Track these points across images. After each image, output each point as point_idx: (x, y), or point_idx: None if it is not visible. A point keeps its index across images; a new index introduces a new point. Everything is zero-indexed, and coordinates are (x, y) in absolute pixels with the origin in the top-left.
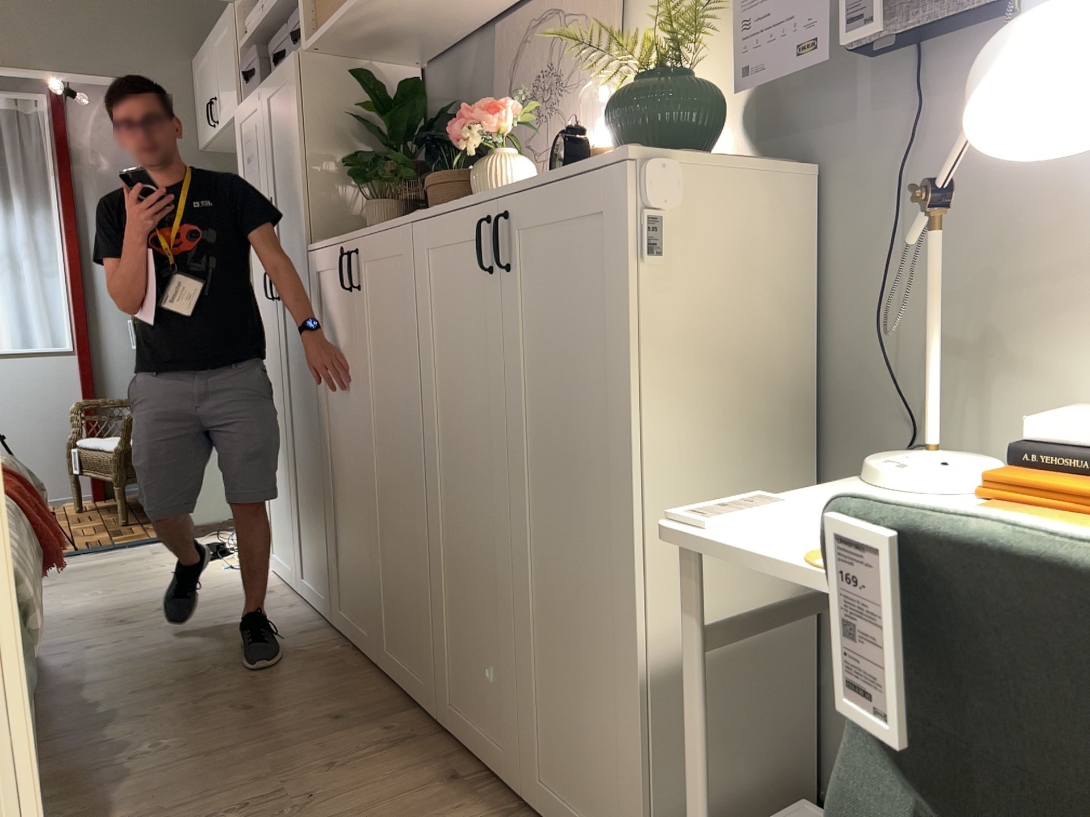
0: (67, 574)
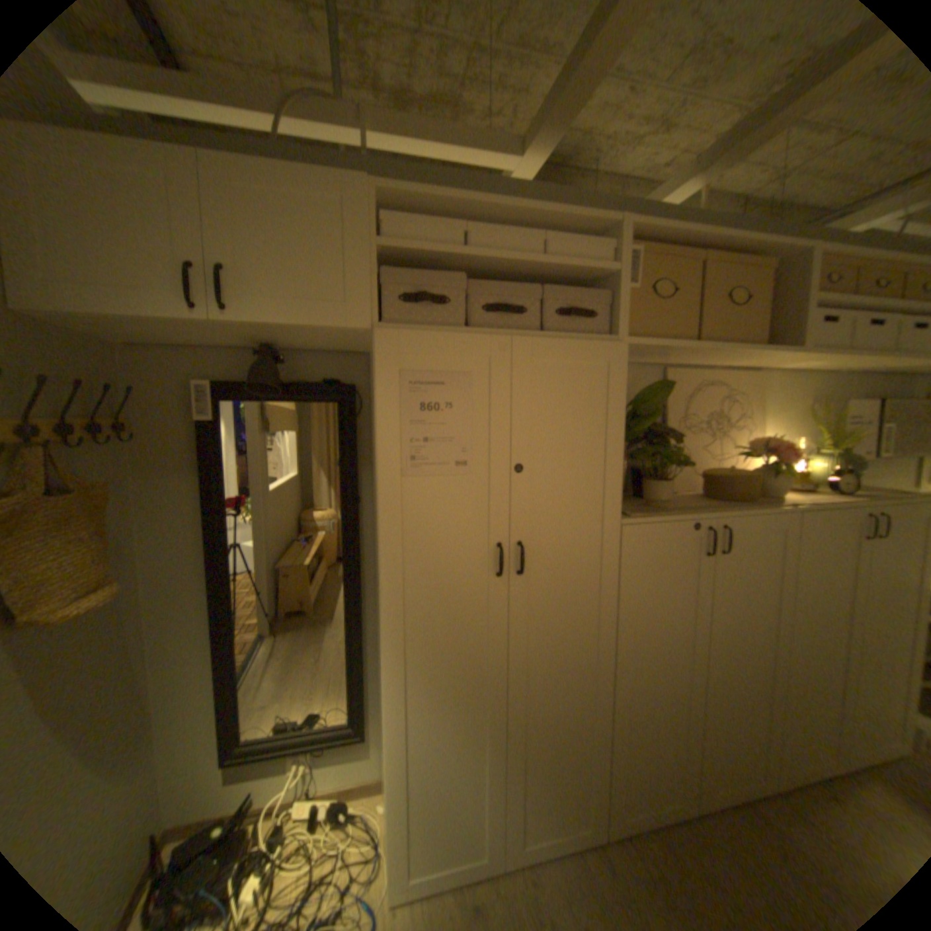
0: None
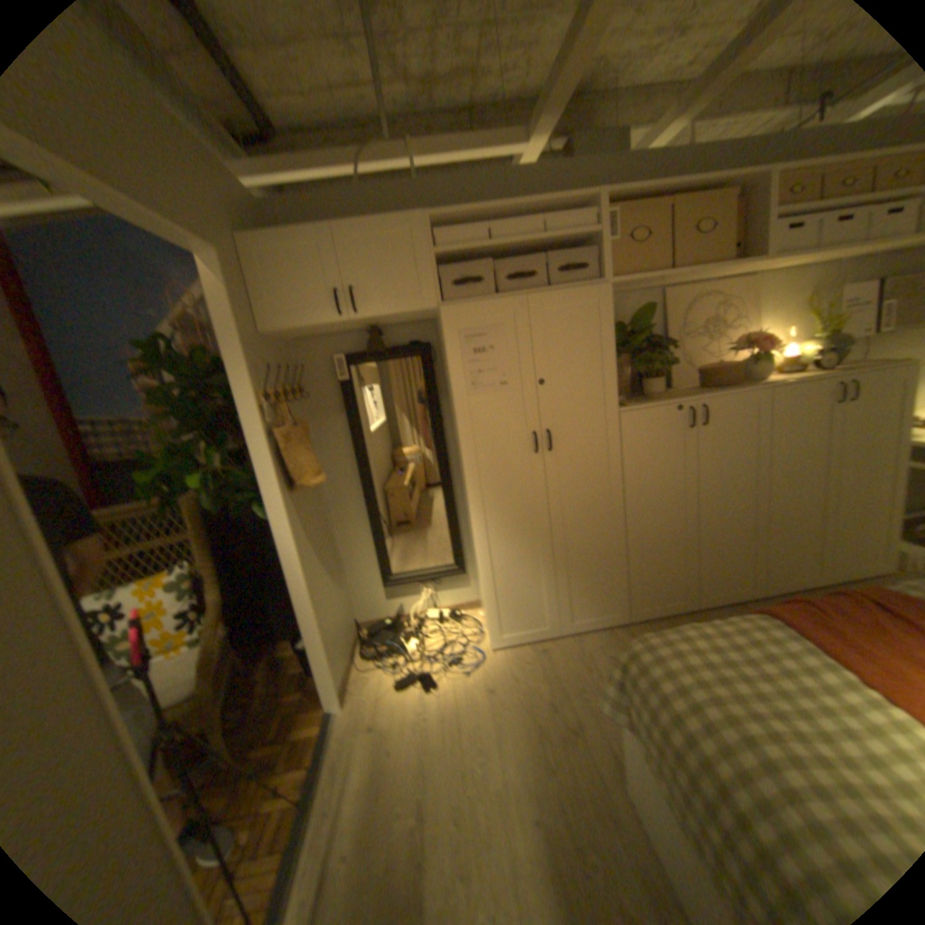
0: (386, 807)
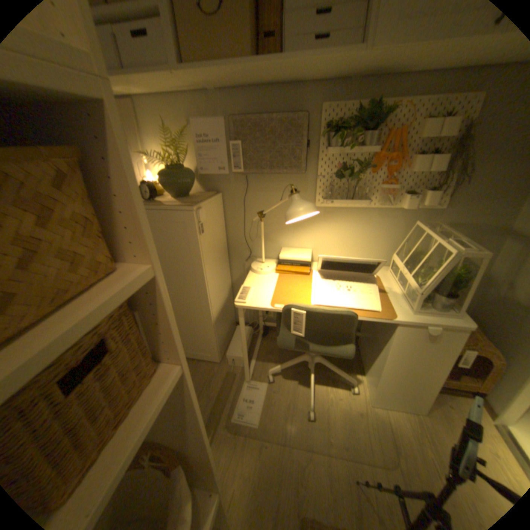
0: None
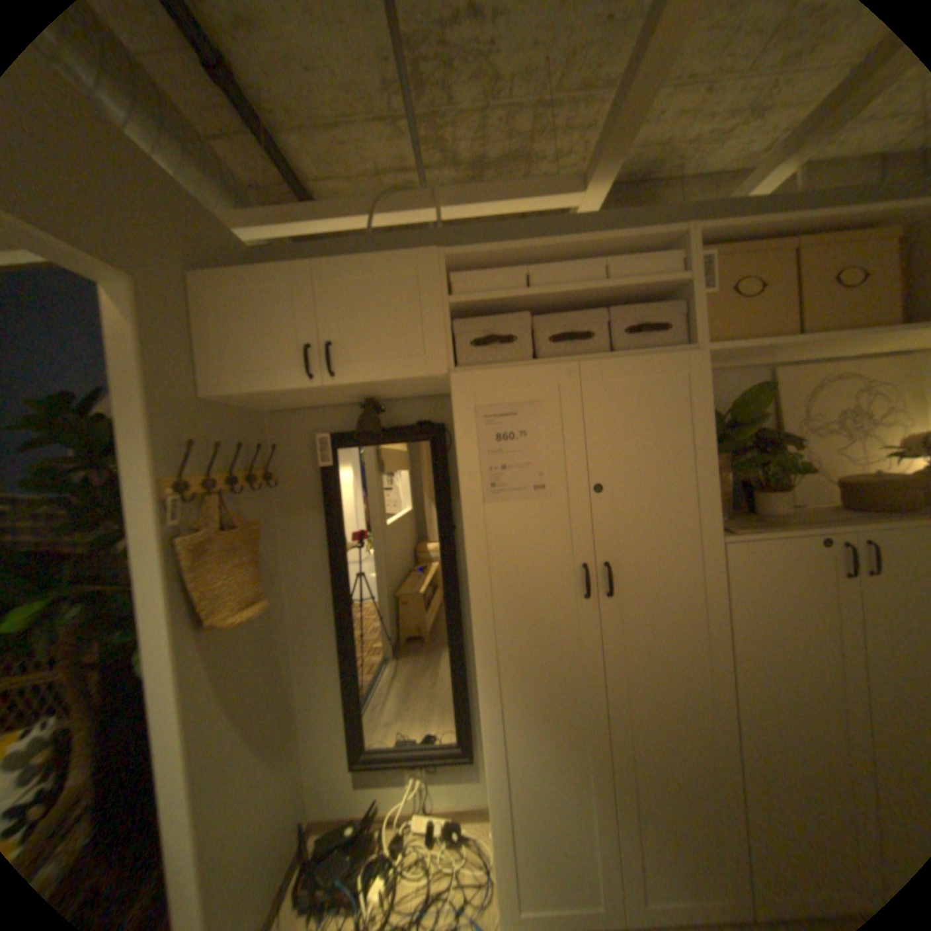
0: None
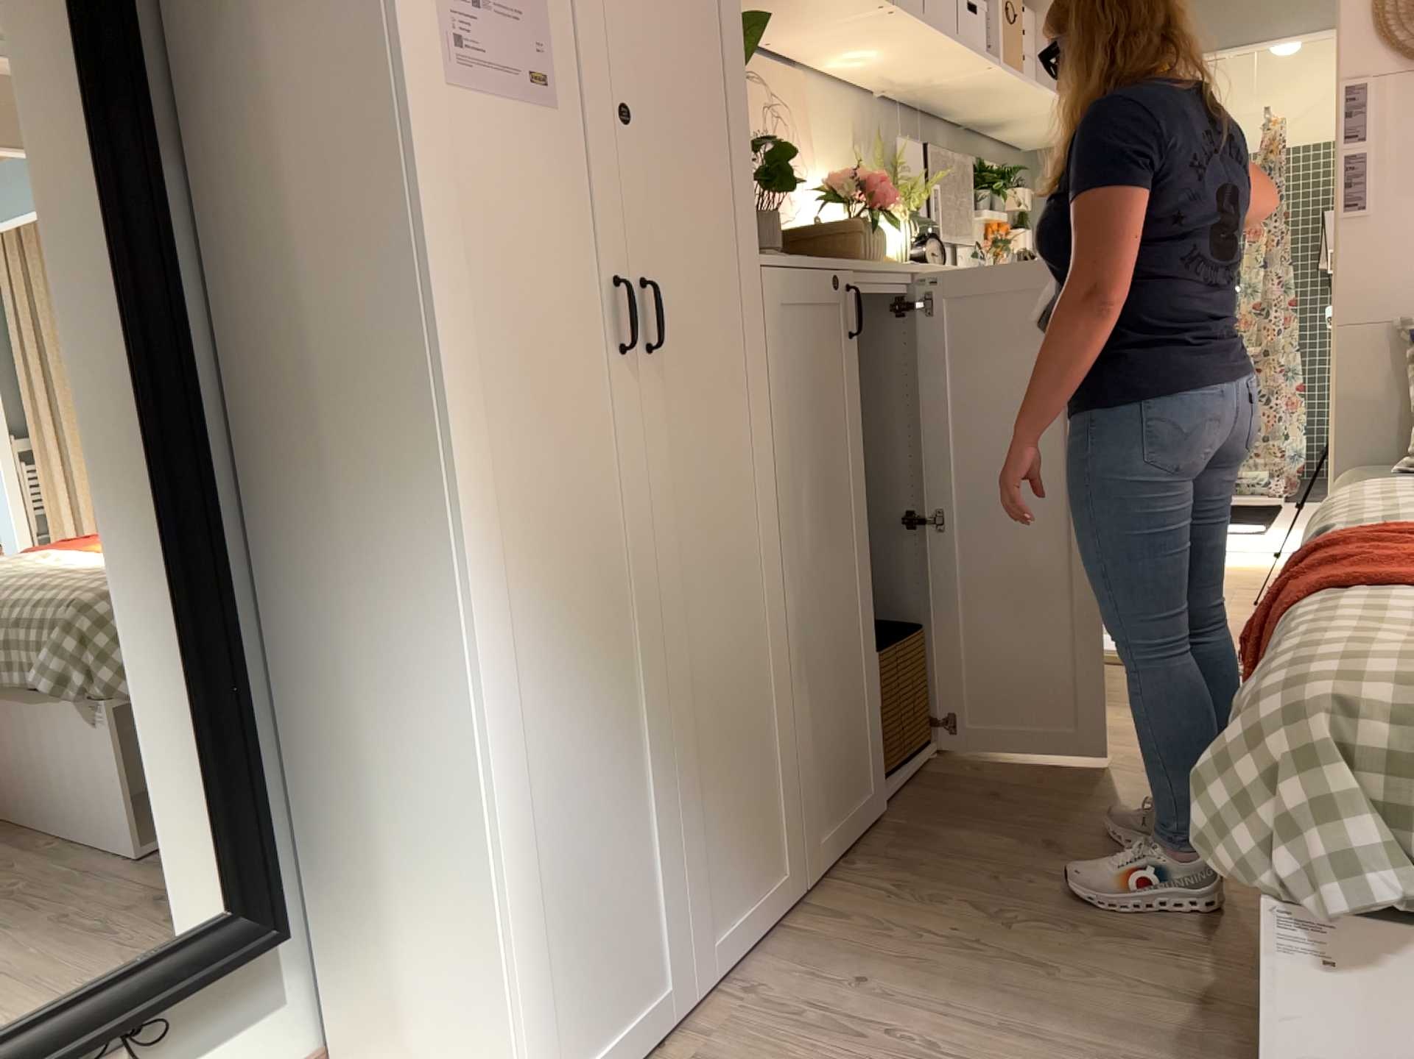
0: None
